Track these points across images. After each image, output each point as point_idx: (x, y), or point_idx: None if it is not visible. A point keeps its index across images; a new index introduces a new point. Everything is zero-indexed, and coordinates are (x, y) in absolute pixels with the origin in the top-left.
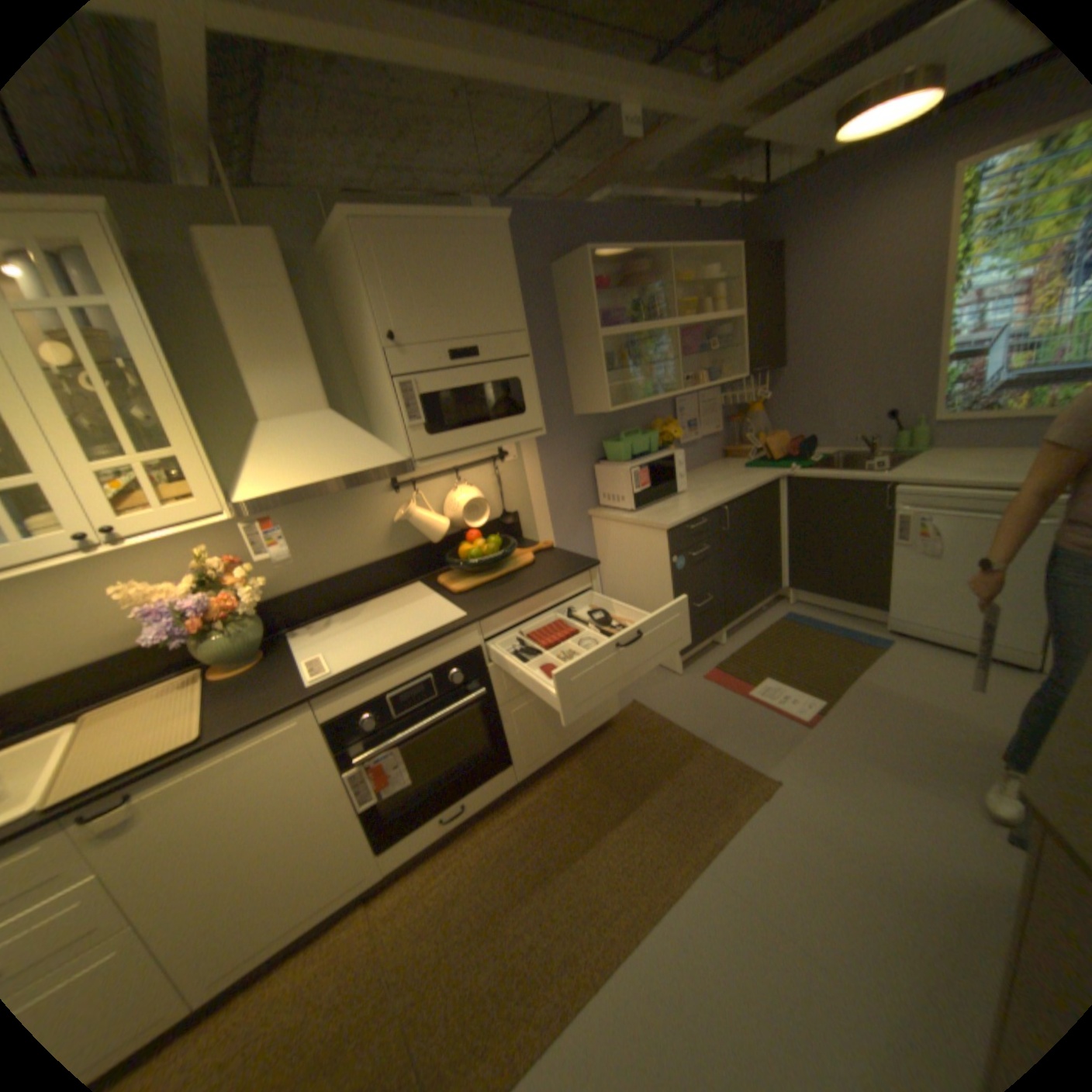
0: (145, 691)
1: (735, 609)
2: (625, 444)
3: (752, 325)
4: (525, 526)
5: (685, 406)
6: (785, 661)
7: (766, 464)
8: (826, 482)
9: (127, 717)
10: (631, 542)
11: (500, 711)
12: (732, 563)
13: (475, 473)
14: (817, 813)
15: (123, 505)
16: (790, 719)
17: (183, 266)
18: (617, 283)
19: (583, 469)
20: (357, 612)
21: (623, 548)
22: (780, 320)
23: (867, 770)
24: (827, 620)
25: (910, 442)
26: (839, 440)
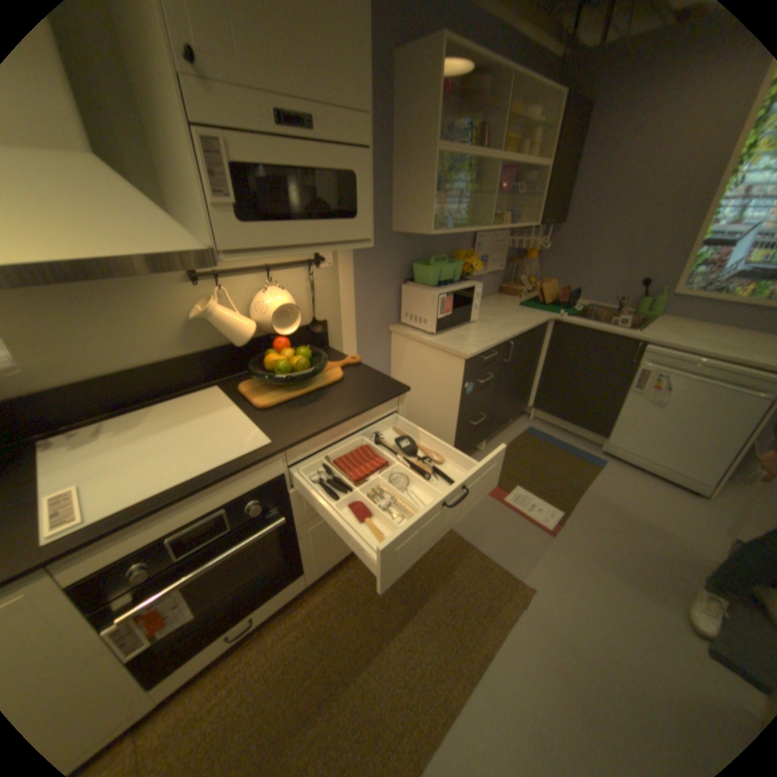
0: None
1: (496, 424)
2: (435, 269)
3: (554, 177)
4: (332, 335)
5: (482, 241)
6: (529, 471)
7: (536, 305)
8: (587, 330)
9: None
10: (427, 361)
11: (297, 531)
12: (503, 388)
13: (288, 275)
14: (565, 622)
15: None
16: (537, 526)
17: None
18: (452, 97)
19: (391, 286)
20: (138, 418)
21: (418, 365)
22: (572, 179)
23: (600, 580)
24: (558, 436)
25: (650, 306)
26: (591, 294)
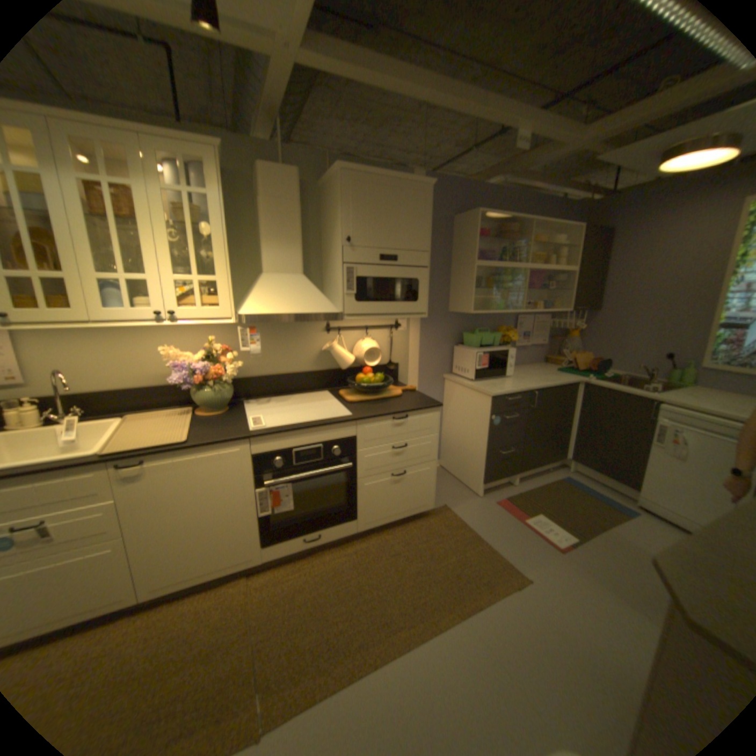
0: (161, 412)
1: (529, 463)
2: (477, 337)
3: (581, 278)
4: (401, 374)
5: (524, 322)
6: (556, 507)
7: (573, 372)
8: (612, 391)
9: (150, 422)
10: (467, 400)
11: (357, 482)
12: (533, 431)
13: (377, 333)
14: (553, 607)
15: (183, 303)
16: (550, 544)
17: (245, 182)
18: (494, 235)
19: (446, 347)
20: (287, 400)
21: (461, 403)
22: (602, 279)
23: (597, 591)
24: (595, 488)
25: (680, 378)
26: (629, 367)
